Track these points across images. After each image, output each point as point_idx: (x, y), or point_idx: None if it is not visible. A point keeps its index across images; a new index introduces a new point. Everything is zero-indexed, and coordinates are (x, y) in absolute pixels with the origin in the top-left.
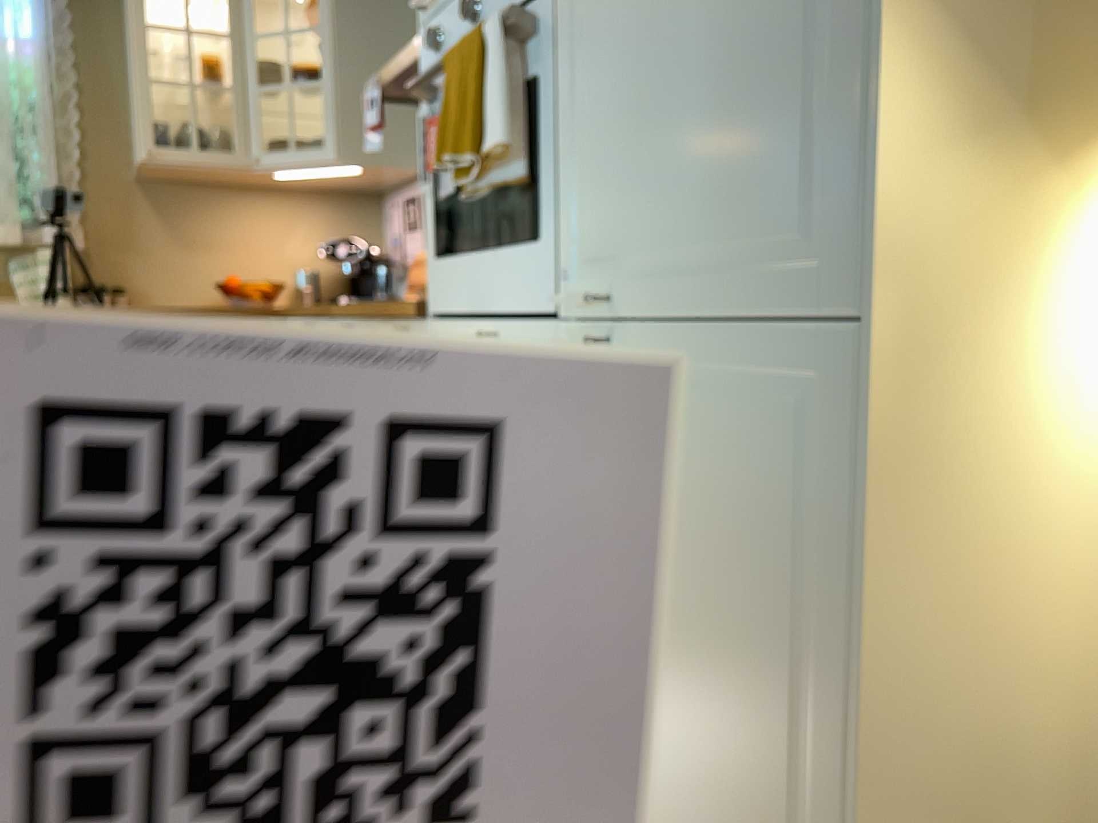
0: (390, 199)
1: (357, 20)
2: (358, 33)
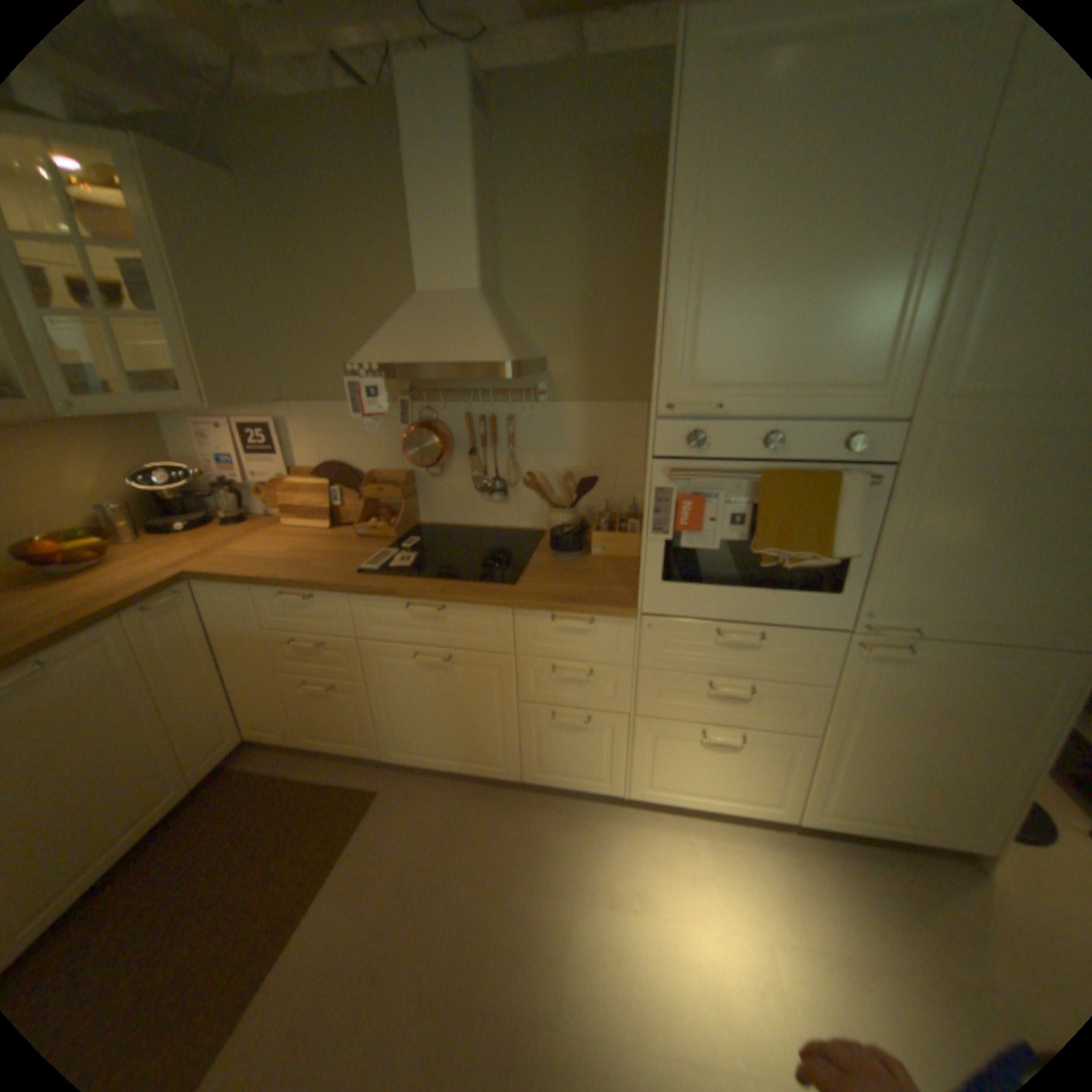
0: (201, 419)
1: (186, 242)
2: (190, 259)
